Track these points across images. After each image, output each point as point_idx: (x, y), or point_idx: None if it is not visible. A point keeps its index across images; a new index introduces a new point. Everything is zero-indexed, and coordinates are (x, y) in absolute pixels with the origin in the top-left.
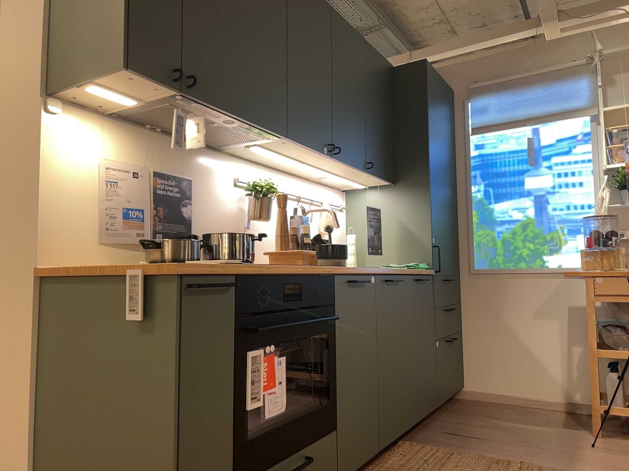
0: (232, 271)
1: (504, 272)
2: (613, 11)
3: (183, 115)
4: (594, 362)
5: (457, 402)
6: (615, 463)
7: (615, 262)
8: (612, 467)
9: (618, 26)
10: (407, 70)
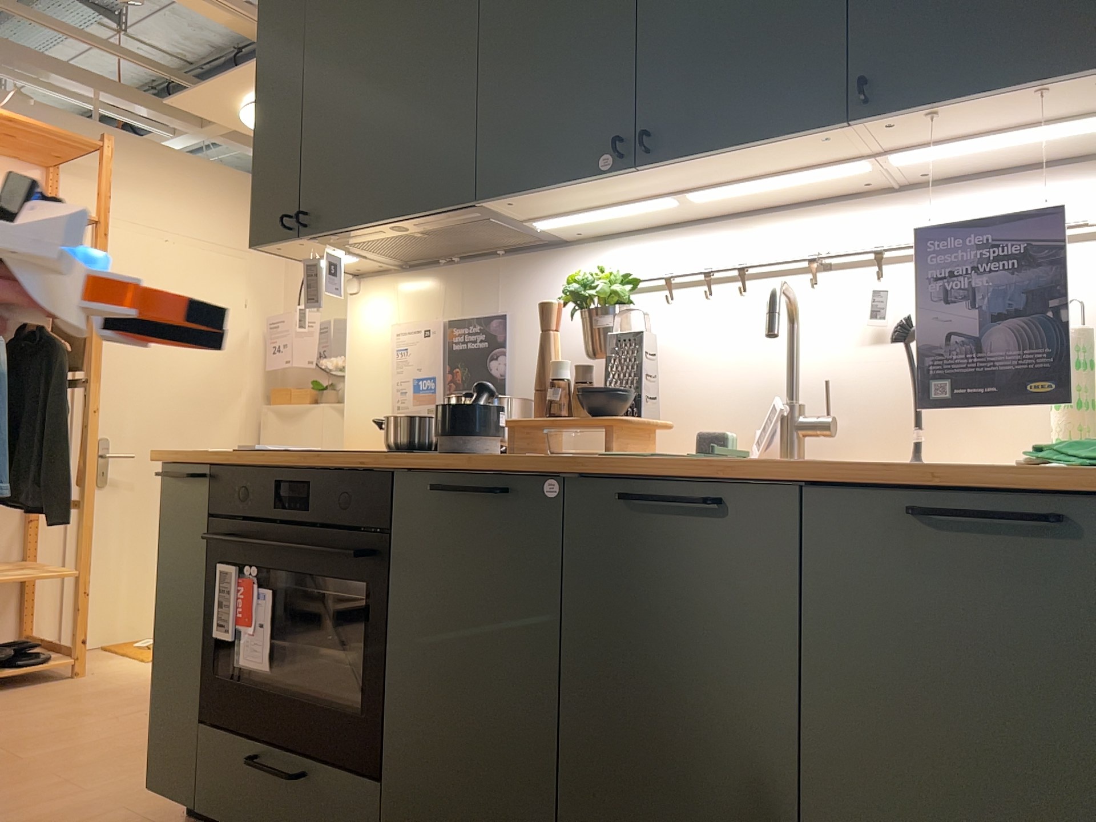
0: (213, 459)
1: None
2: None
3: (317, 260)
4: None
5: None
6: None
7: None
8: None
9: None
10: None
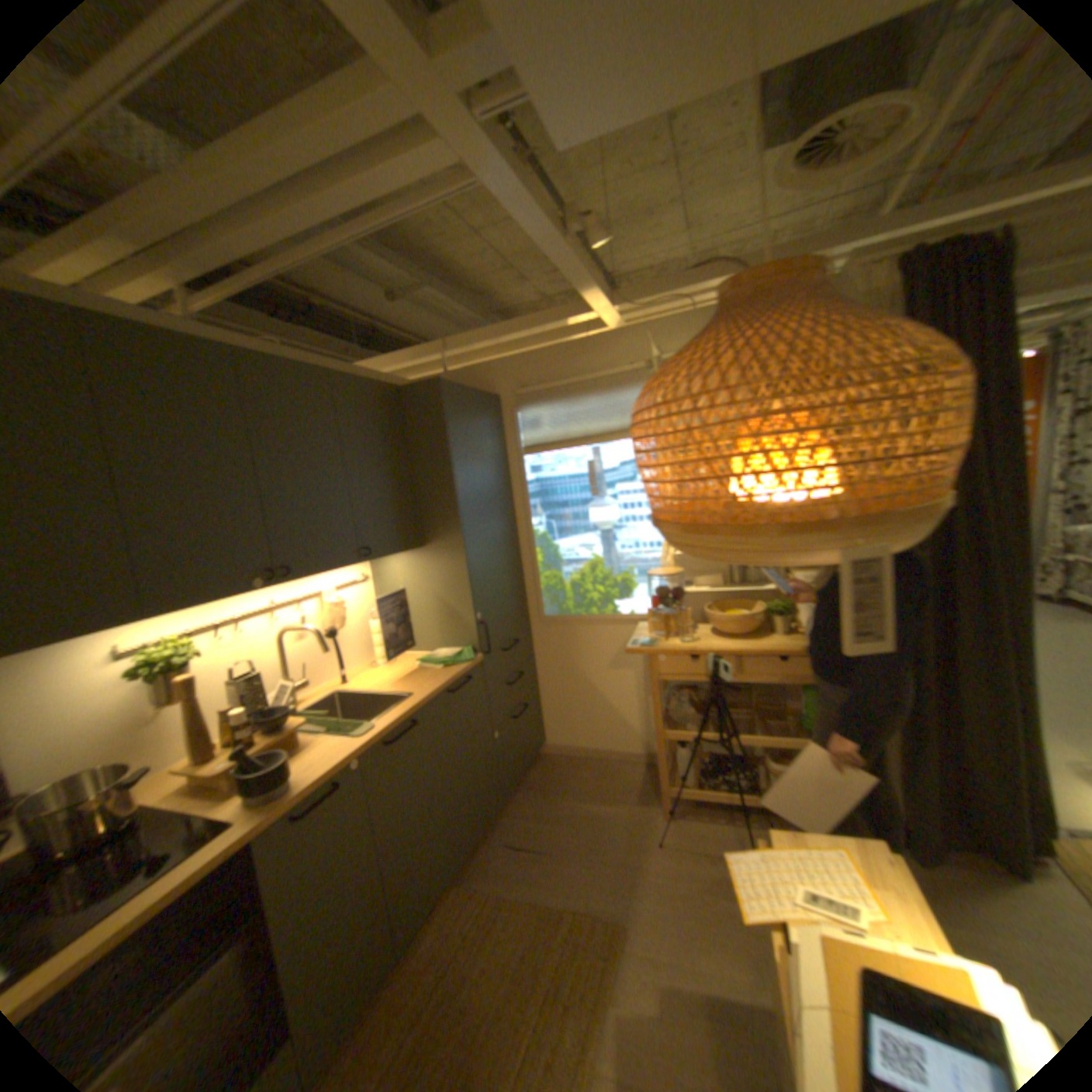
0: None
1: (576, 620)
2: (675, 298)
3: None
4: (662, 747)
5: (537, 767)
6: (676, 887)
7: (683, 626)
8: (672, 897)
9: (684, 316)
10: (418, 391)
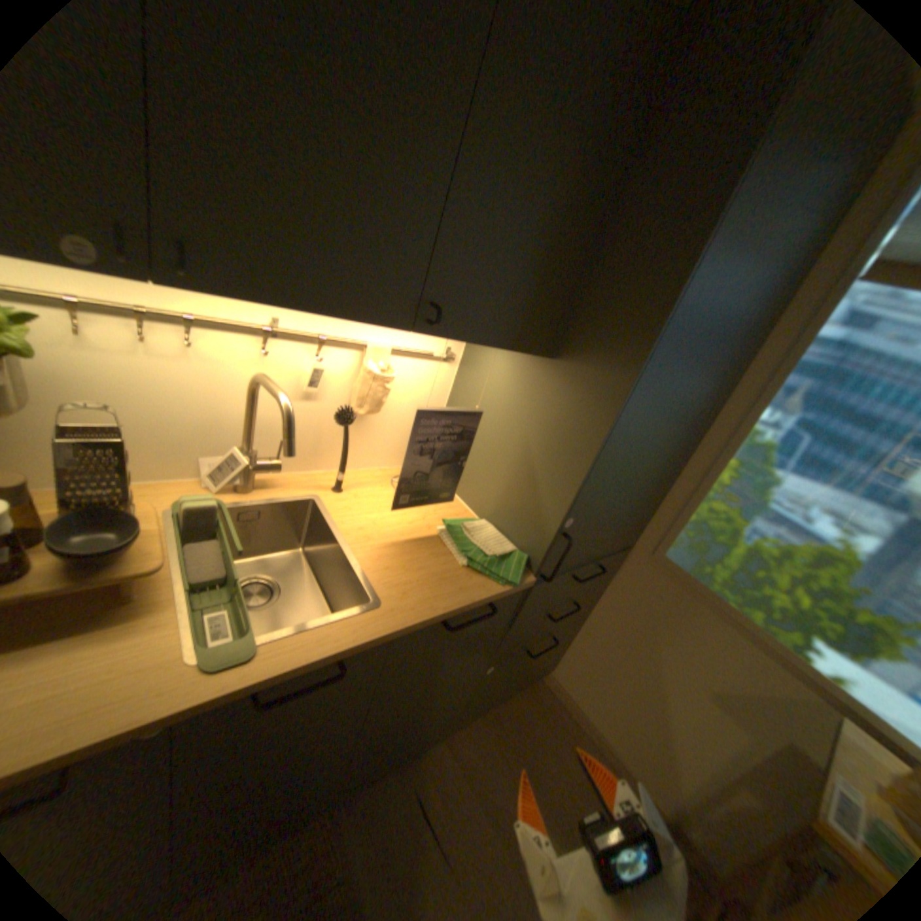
0: None
1: (715, 601)
2: None
3: None
4: None
5: (526, 691)
6: None
7: None
8: None
9: None
10: None
